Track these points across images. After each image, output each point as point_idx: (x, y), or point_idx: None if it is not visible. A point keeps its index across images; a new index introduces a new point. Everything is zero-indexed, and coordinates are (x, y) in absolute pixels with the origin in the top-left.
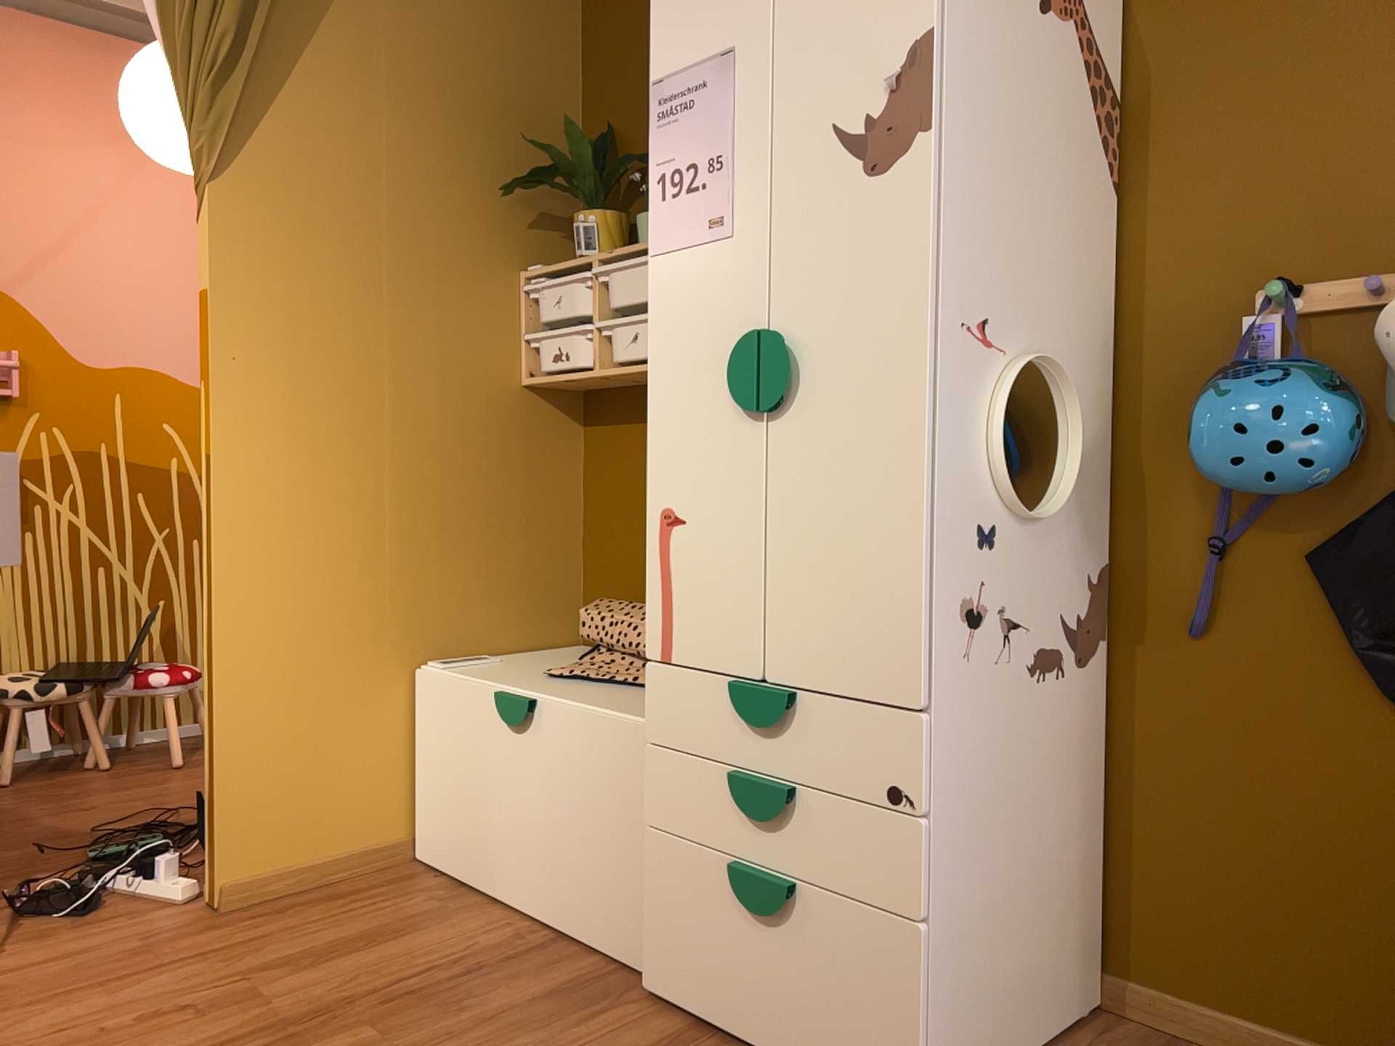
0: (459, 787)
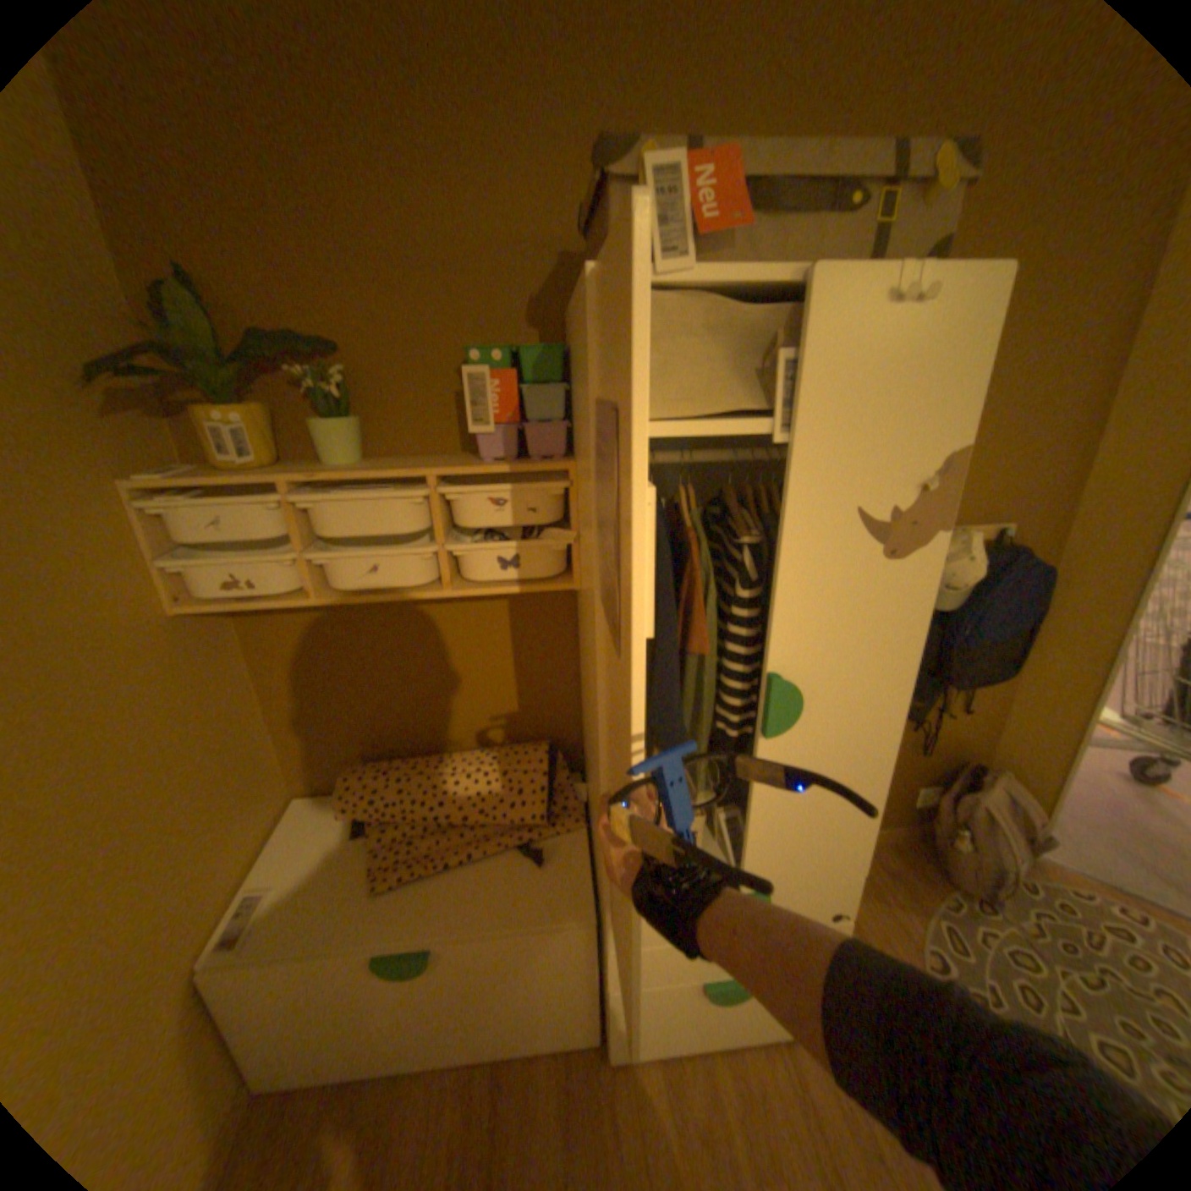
0: (319, 1029)
